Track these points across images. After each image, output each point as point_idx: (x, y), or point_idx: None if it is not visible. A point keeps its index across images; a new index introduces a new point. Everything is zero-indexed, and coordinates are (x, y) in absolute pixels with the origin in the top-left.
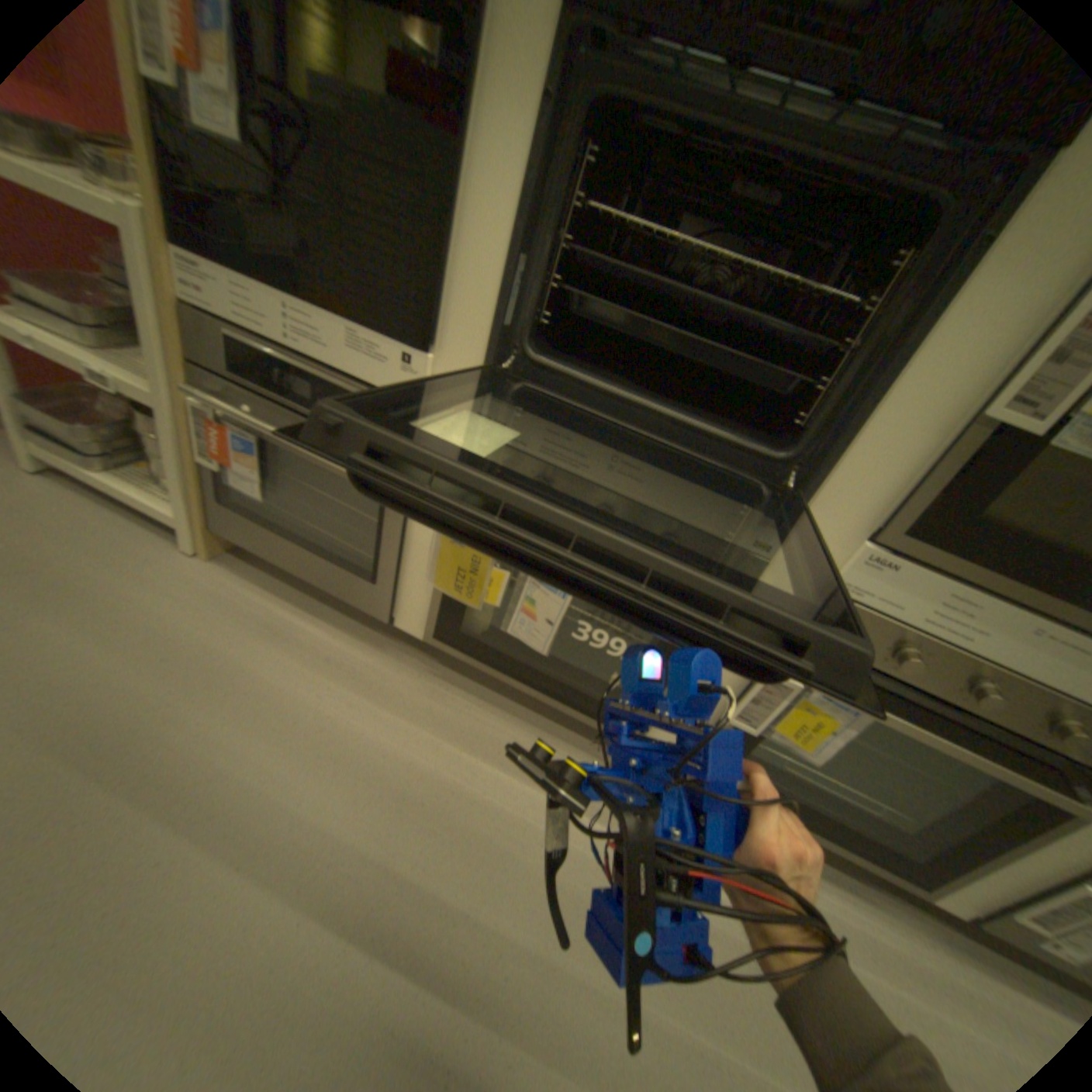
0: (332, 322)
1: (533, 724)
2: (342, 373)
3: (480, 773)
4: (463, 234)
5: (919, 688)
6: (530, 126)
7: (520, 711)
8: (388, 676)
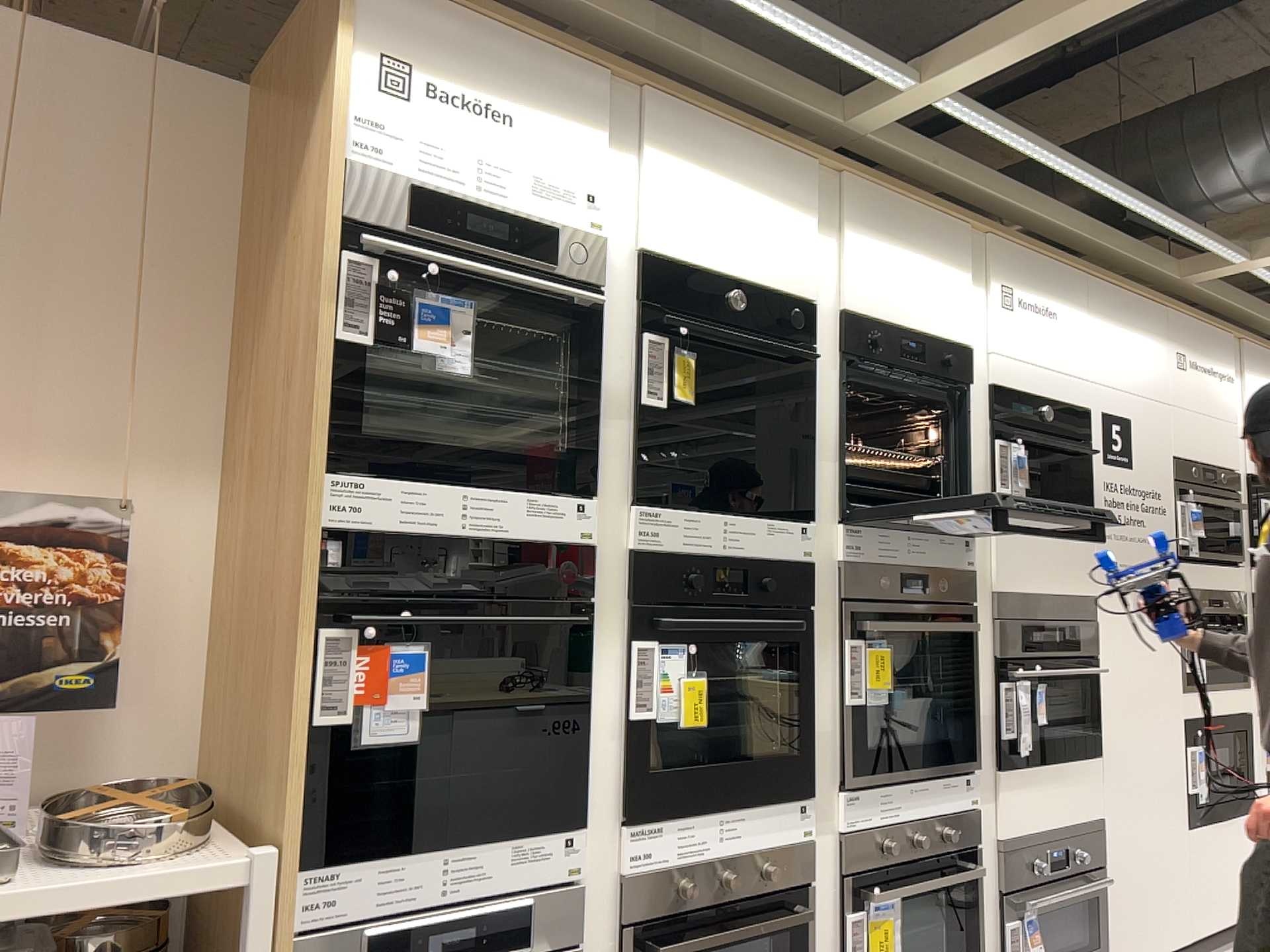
0: (493, 848)
1: None
2: (500, 894)
3: None
4: (590, 729)
5: (897, 863)
6: (624, 657)
7: None
8: None
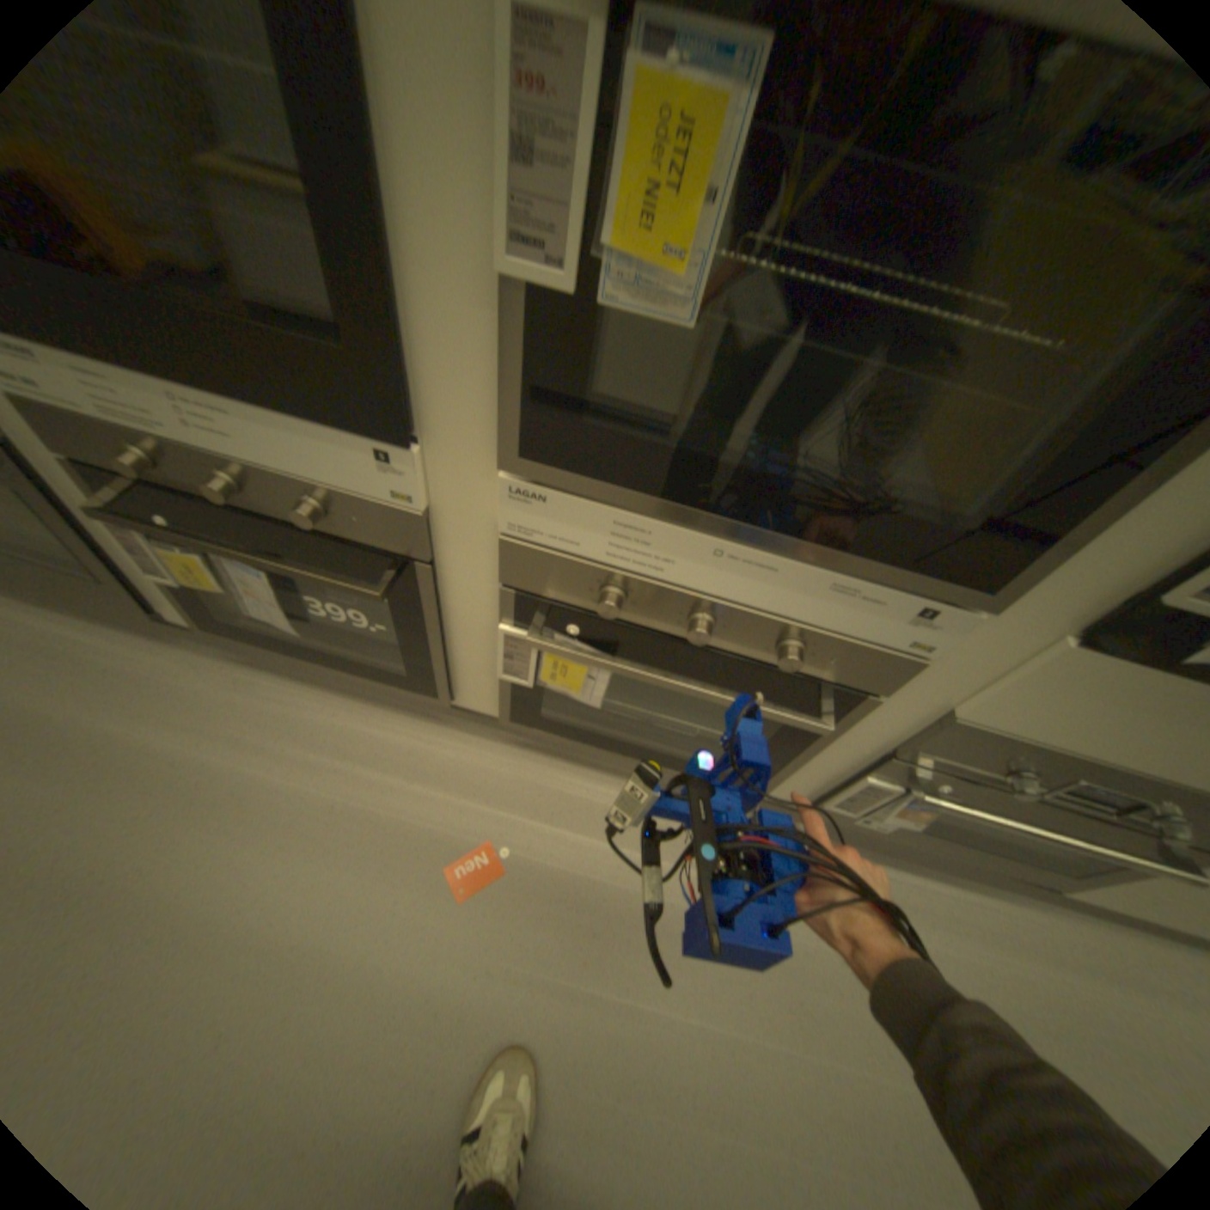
0: None
1: (357, 694)
2: None
3: (284, 760)
4: None
5: (645, 623)
6: None
7: (342, 683)
8: (180, 675)
